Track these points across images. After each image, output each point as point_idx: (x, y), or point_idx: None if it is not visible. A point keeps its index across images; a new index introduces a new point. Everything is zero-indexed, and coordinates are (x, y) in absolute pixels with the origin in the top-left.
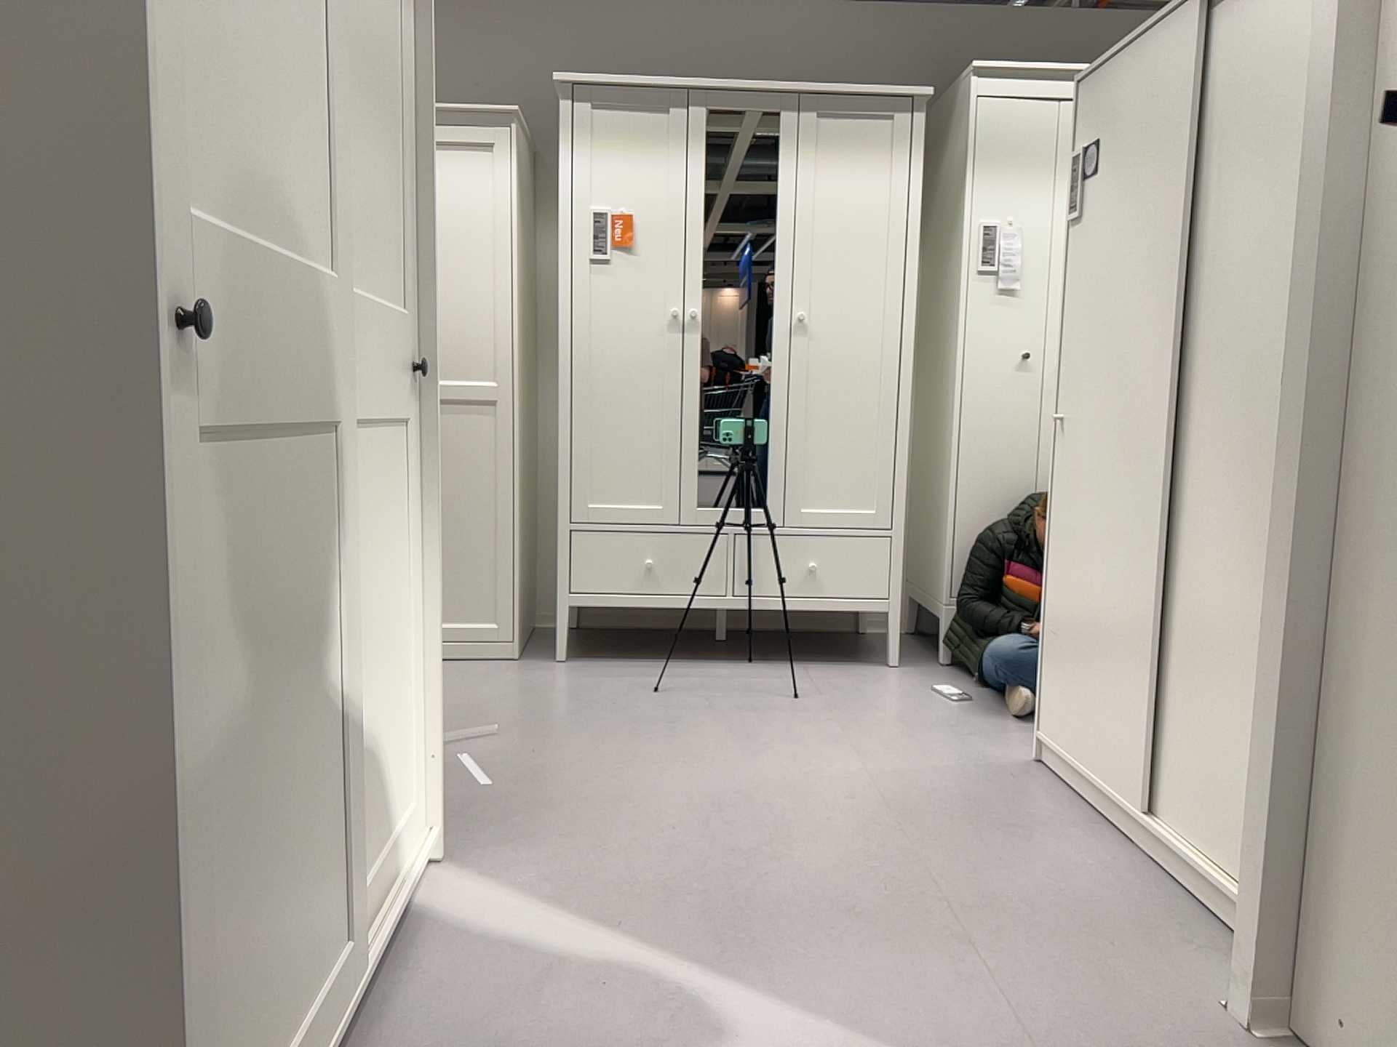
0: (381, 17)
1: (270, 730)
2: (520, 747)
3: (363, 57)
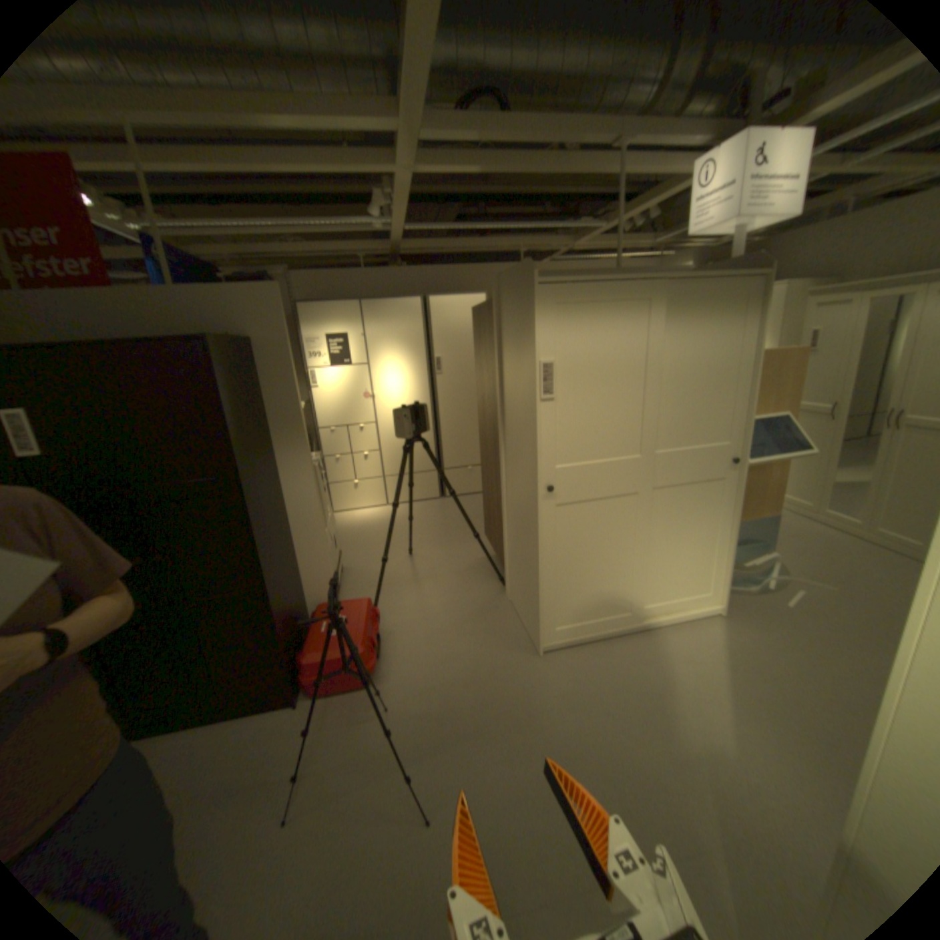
0: (723, 350)
1: (595, 558)
2: (839, 602)
3: (700, 373)
